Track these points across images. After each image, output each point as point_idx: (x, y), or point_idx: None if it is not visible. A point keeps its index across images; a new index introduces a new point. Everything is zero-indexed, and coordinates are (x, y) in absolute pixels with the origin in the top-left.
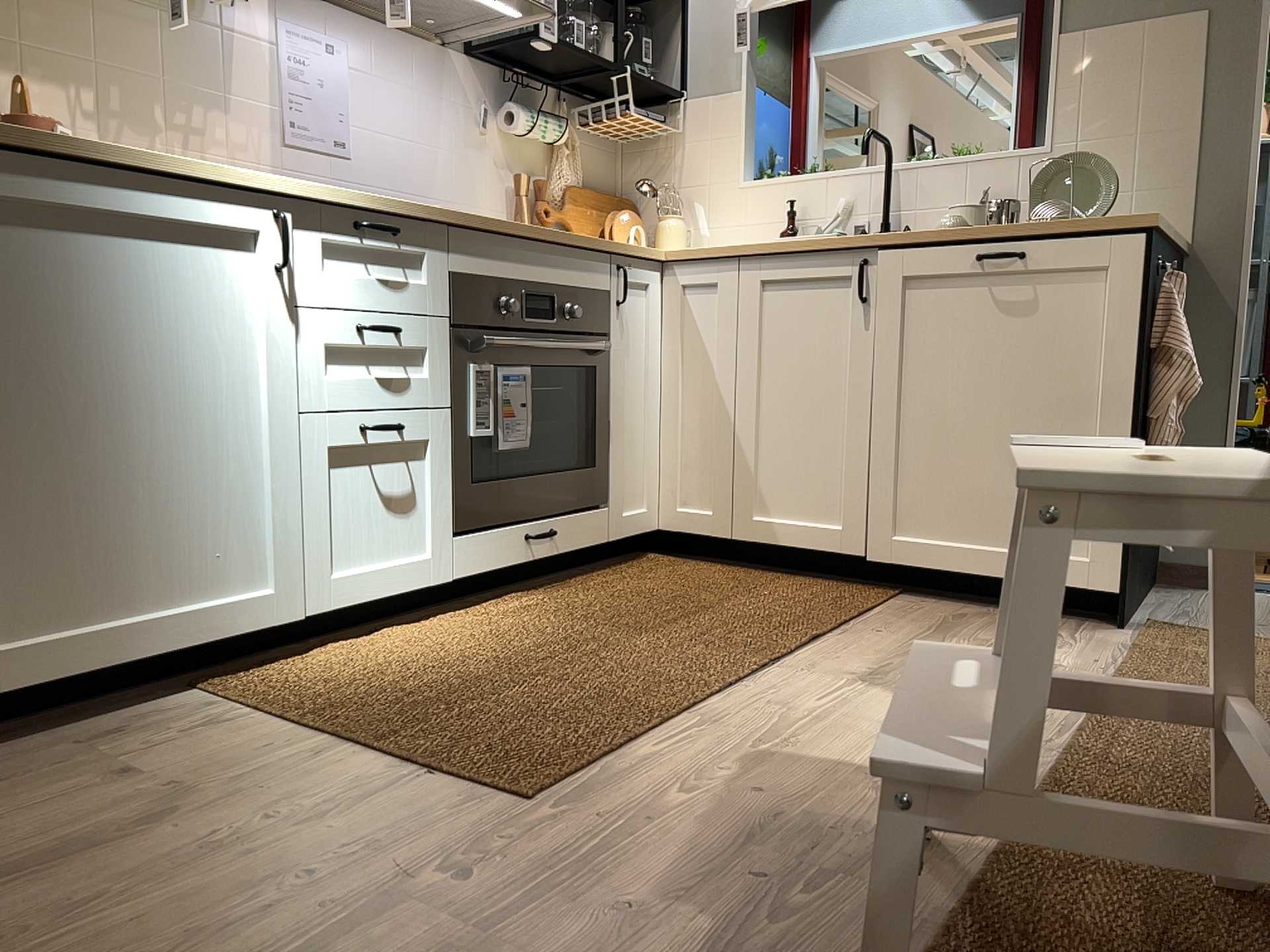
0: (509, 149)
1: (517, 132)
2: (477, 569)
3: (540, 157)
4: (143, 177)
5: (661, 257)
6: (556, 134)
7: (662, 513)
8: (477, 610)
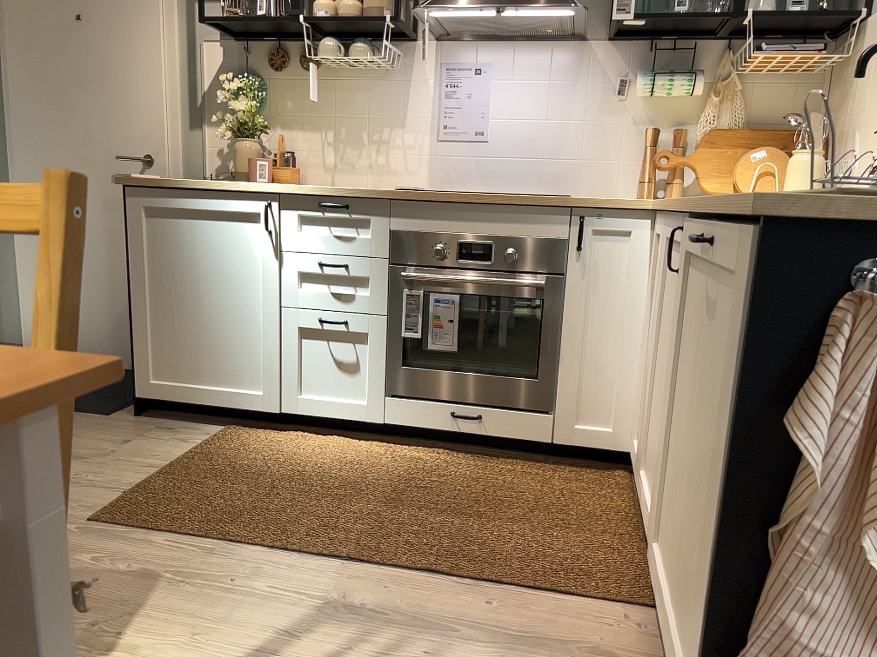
0: (650, 106)
1: (636, 94)
2: (404, 424)
3: (692, 106)
4: (203, 191)
5: (647, 209)
6: (683, 88)
7: (633, 441)
8: (403, 451)
